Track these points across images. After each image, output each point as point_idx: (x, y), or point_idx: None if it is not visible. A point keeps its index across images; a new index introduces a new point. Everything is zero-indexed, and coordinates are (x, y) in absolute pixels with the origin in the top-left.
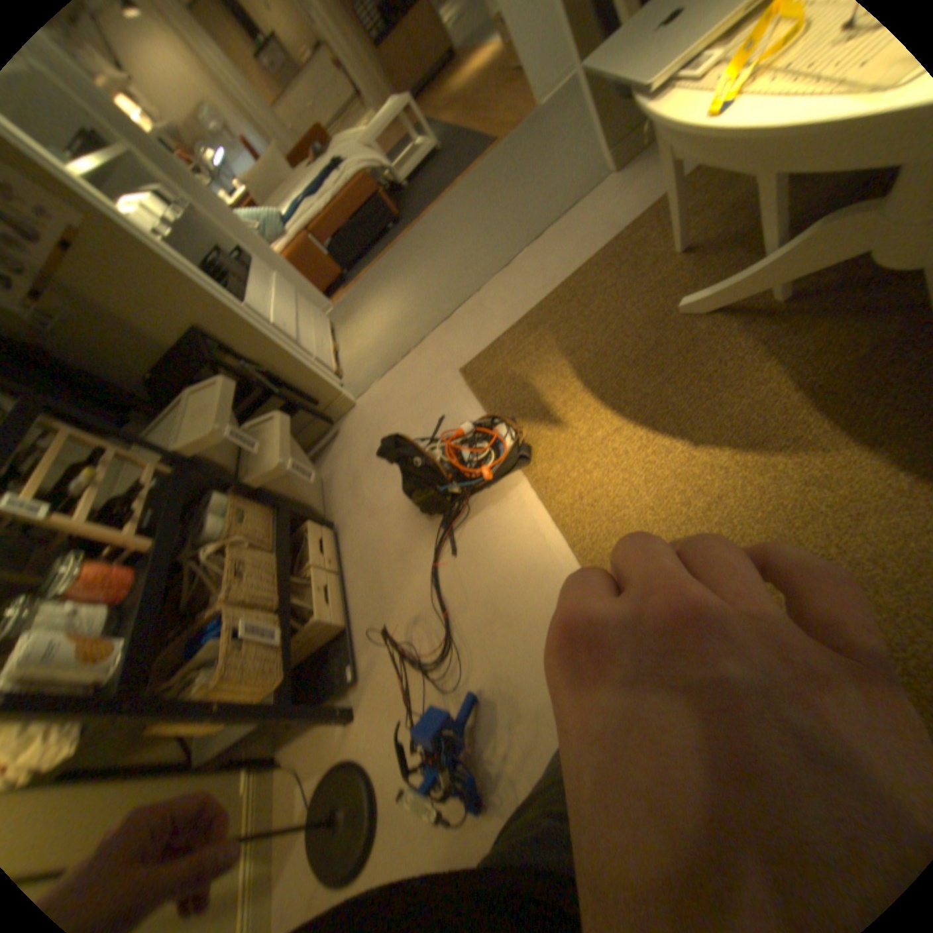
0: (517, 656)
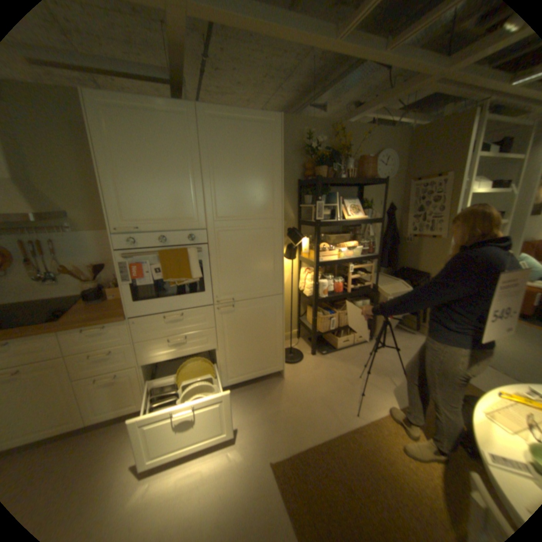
0: (339, 400)
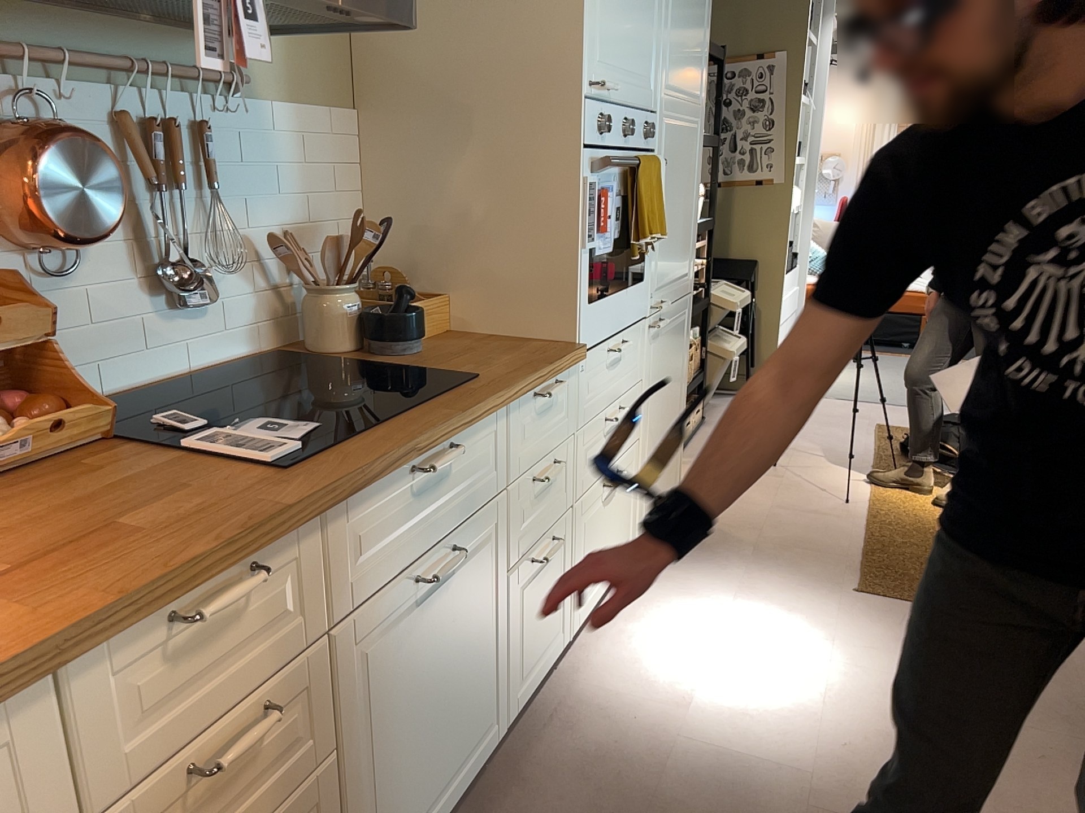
0: (795, 497)
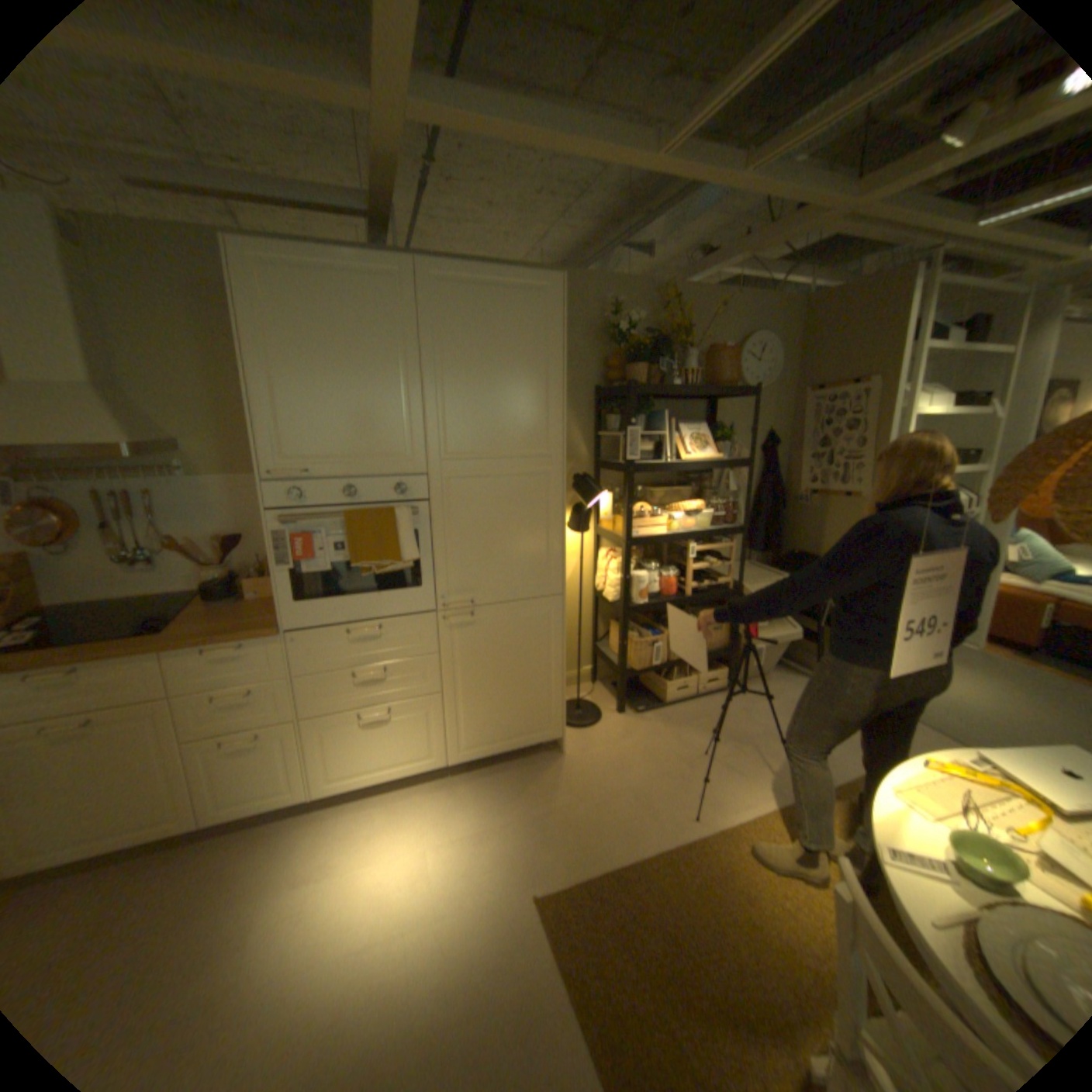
0: (663, 793)
